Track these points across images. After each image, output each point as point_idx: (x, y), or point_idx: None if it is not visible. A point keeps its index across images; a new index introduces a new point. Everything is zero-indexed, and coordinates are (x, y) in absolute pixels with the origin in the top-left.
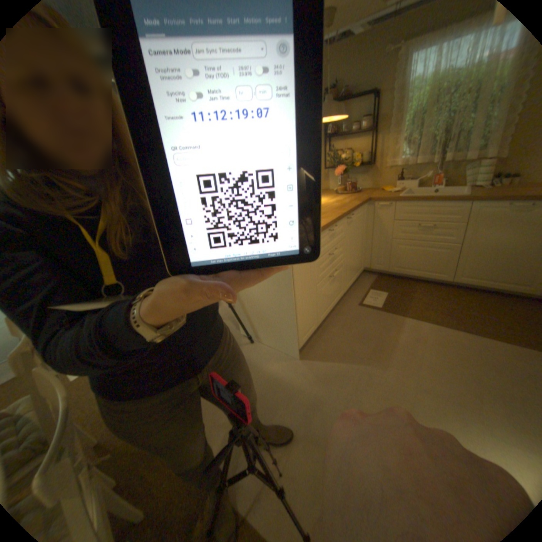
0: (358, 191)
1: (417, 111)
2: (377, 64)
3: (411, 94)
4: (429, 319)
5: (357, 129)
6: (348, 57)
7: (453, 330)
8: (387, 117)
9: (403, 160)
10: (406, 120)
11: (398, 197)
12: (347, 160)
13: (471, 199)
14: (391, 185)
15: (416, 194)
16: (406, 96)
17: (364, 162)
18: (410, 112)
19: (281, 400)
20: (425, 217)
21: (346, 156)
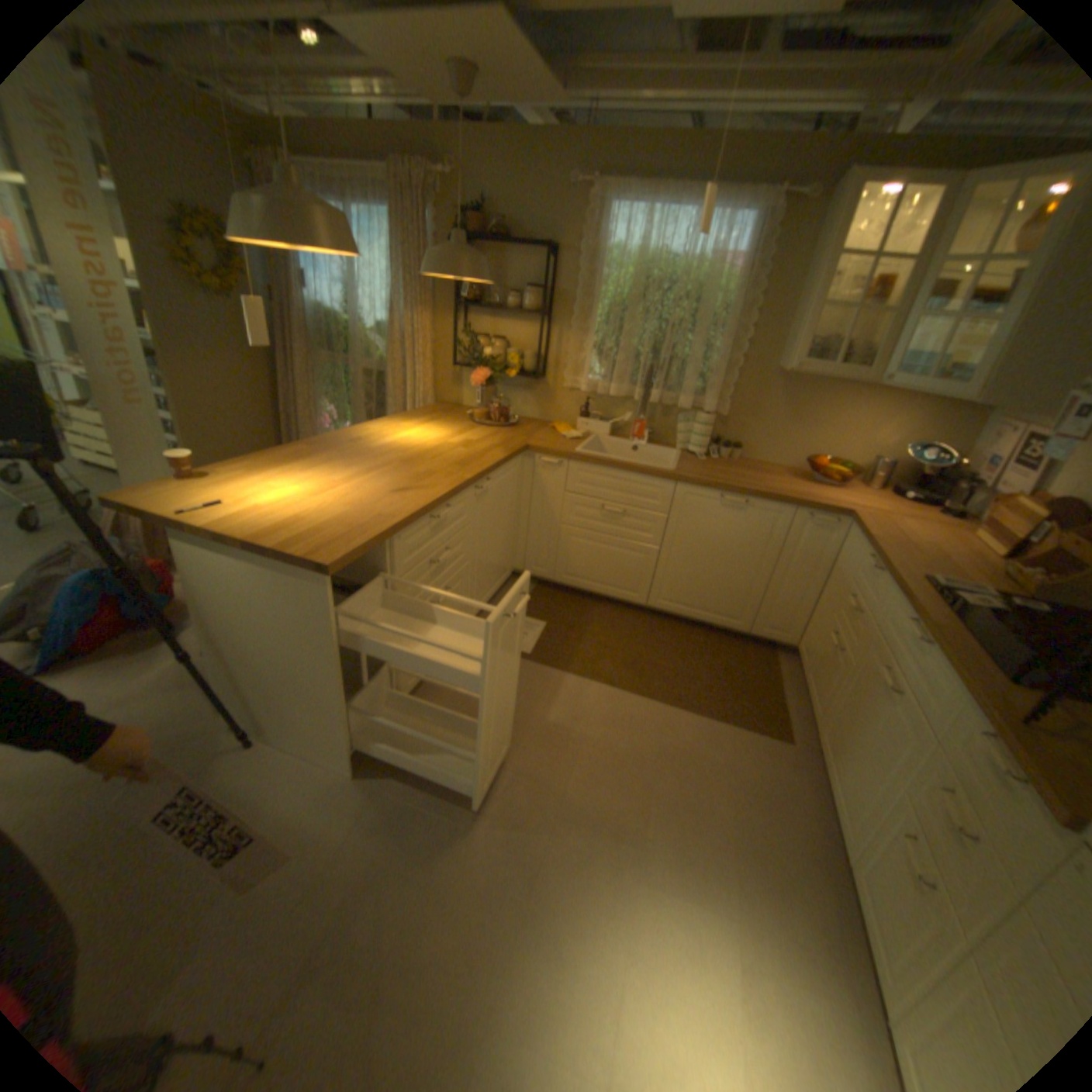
0: (509, 427)
1: (612, 308)
2: (555, 201)
3: (604, 275)
4: (599, 677)
5: (514, 309)
6: (505, 165)
7: (629, 696)
8: (567, 302)
9: (588, 385)
10: (594, 318)
11: (570, 456)
12: (493, 363)
13: (673, 481)
14: (566, 426)
15: (598, 456)
16: (597, 276)
17: (524, 372)
18: (603, 306)
19: (293, 882)
20: (609, 498)
21: (493, 353)
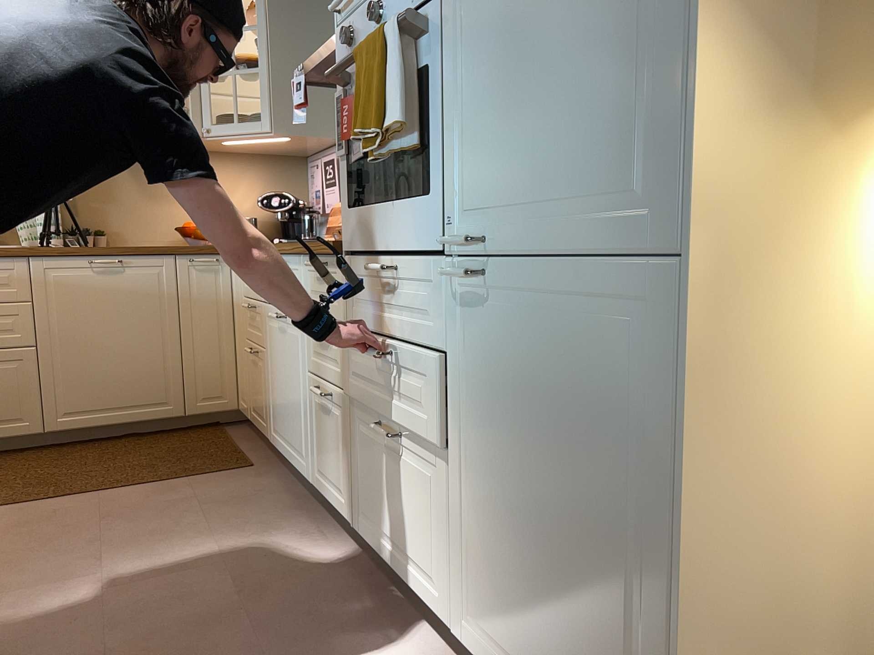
0: None
1: None
2: None
3: None
4: None
5: None
6: None
7: (47, 502)
8: None
9: None
10: None
11: None
12: None
13: (24, 256)
14: None
15: None
16: None
17: None
18: None
19: None
20: None
21: None
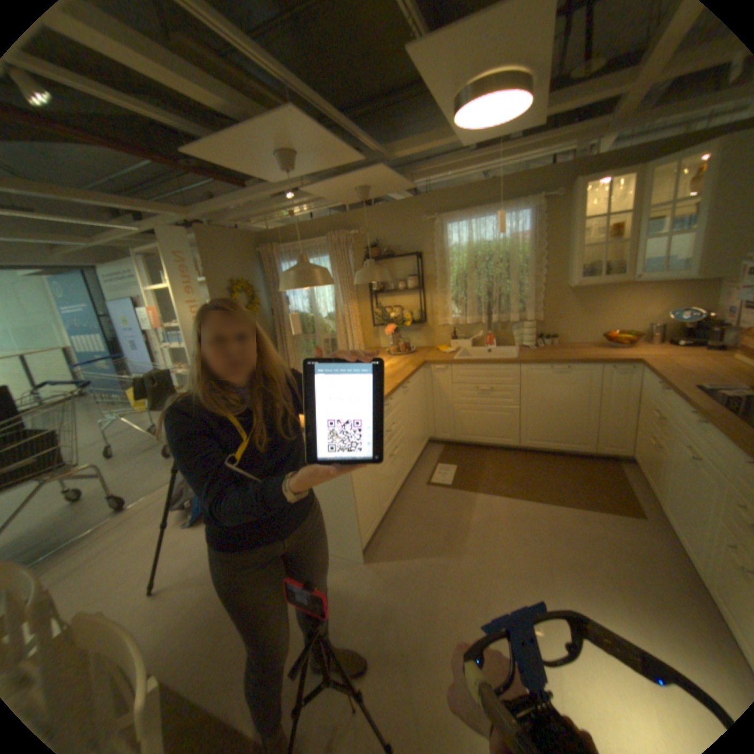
0: (411, 353)
1: (458, 277)
2: (415, 231)
3: (450, 261)
4: (499, 493)
5: (402, 290)
6: (386, 222)
7: (522, 502)
8: (431, 279)
9: (452, 321)
10: (449, 284)
11: (451, 362)
12: (395, 320)
13: (517, 364)
14: (444, 346)
15: (468, 359)
16: (446, 262)
17: (414, 322)
18: (452, 277)
19: (345, 620)
20: (480, 381)
21: (394, 315)
